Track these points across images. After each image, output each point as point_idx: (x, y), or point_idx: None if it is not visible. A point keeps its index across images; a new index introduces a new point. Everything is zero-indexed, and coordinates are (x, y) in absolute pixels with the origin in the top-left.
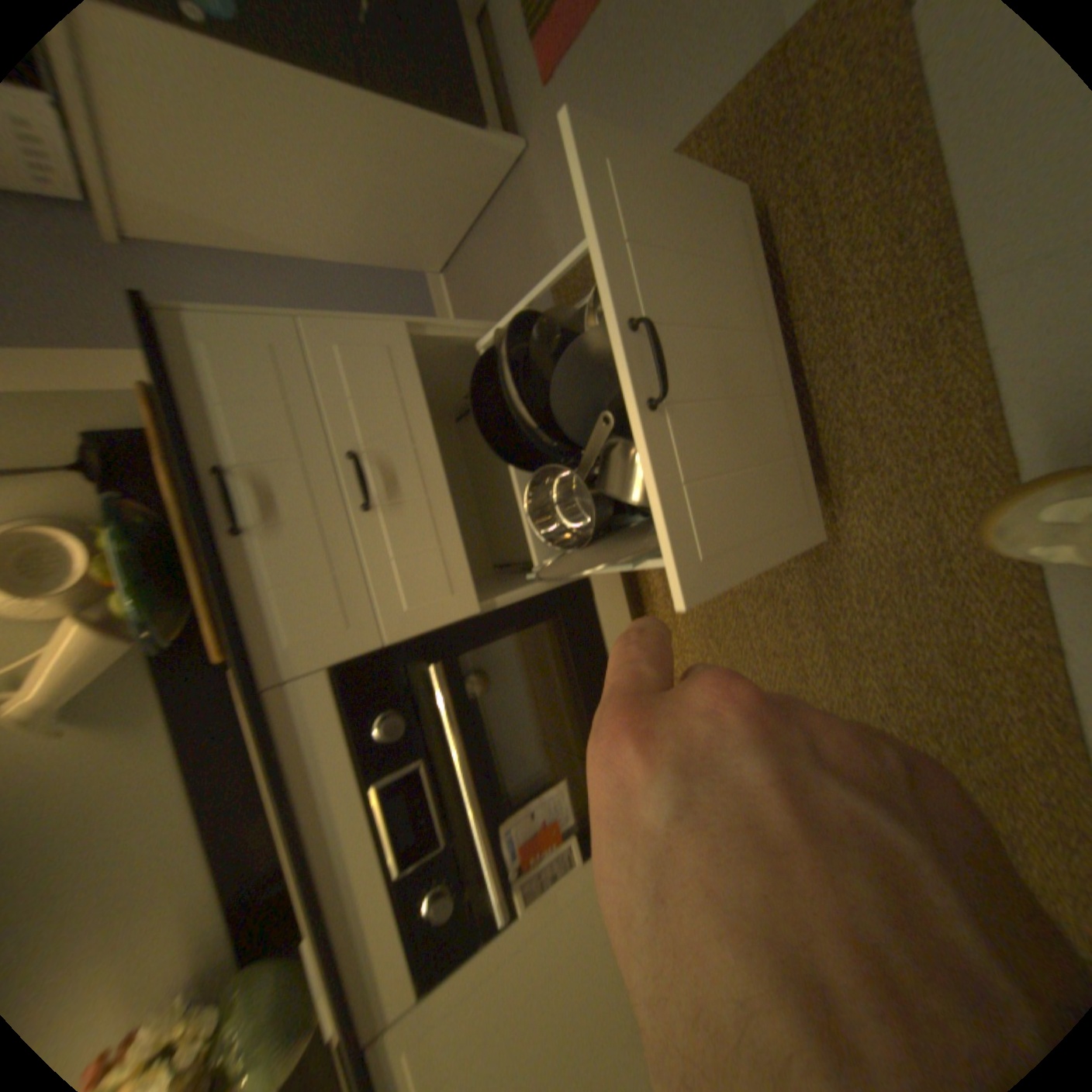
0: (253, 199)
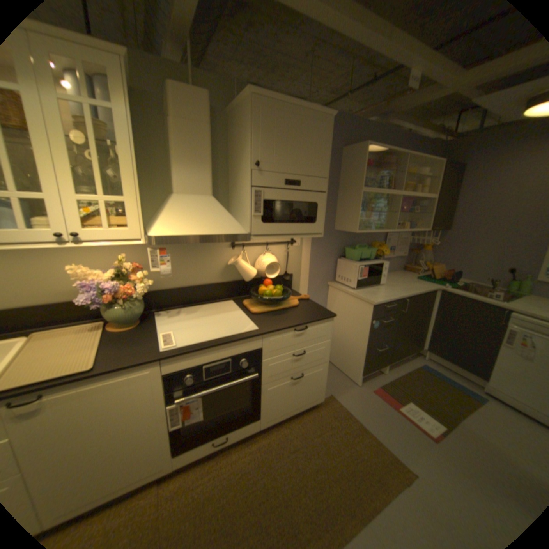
0: (340, 315)
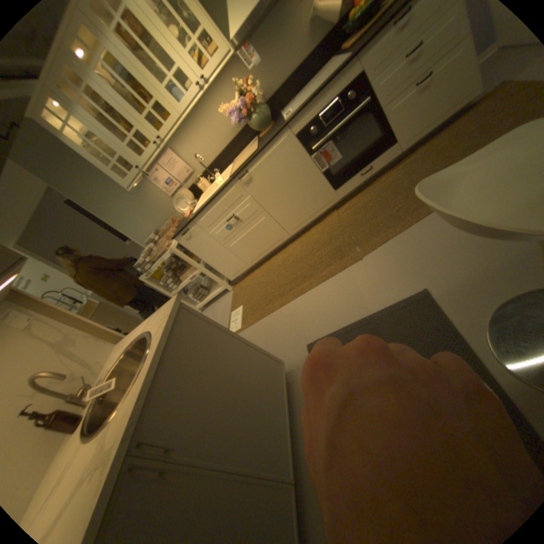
0: None
